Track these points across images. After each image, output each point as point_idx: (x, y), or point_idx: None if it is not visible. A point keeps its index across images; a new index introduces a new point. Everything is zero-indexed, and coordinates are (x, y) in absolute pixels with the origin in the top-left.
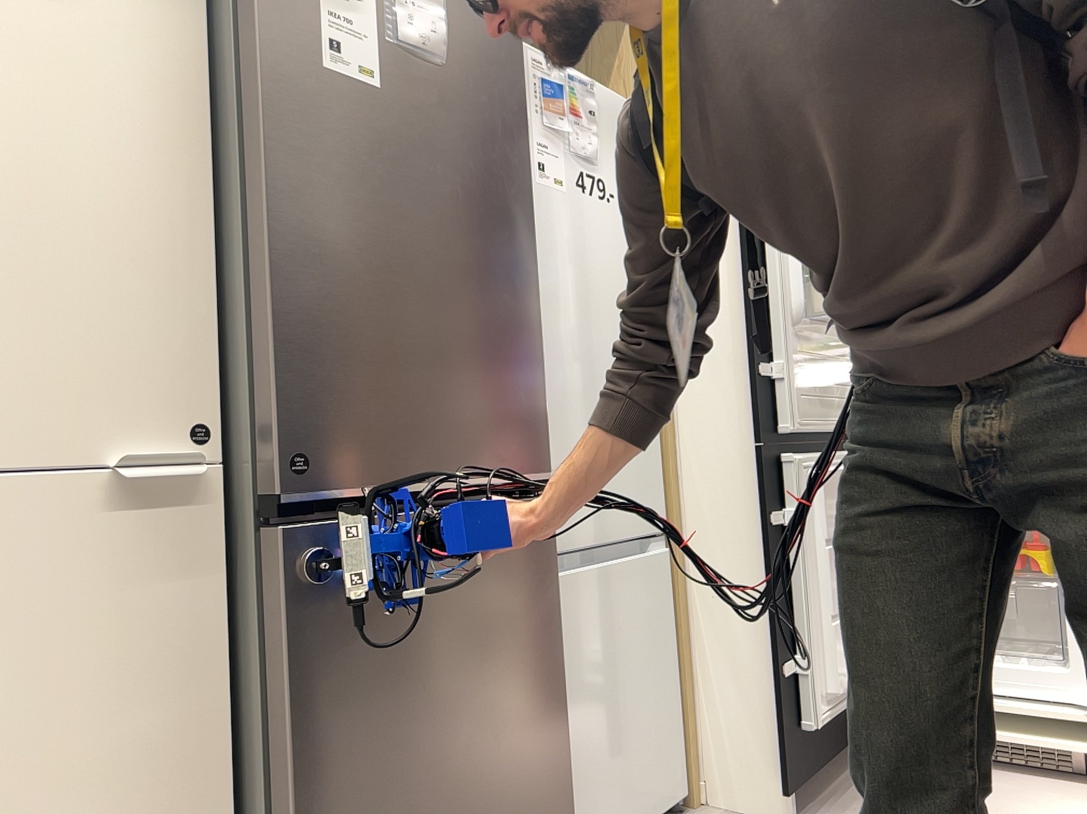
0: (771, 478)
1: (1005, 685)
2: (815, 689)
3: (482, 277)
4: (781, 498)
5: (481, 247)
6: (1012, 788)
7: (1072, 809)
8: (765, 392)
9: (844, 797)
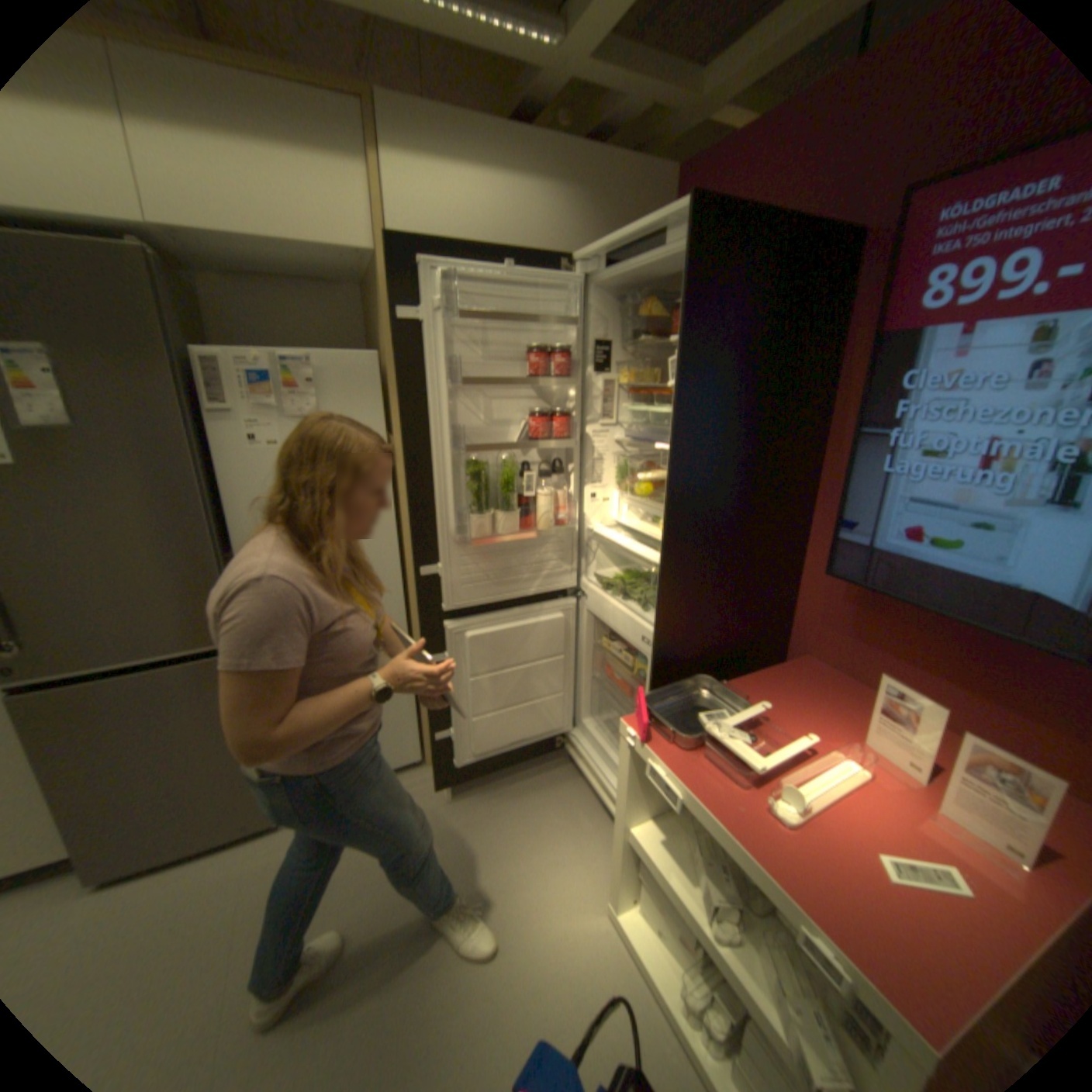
0: (428, 637)
1: (611, 774)
2: (456, 750)
3: (144, 550)
4: (442, 647)
5: (140, 533)
6: (583, 832)
7: (589, 866)
8: (424, 587)
9: (495, 794)
